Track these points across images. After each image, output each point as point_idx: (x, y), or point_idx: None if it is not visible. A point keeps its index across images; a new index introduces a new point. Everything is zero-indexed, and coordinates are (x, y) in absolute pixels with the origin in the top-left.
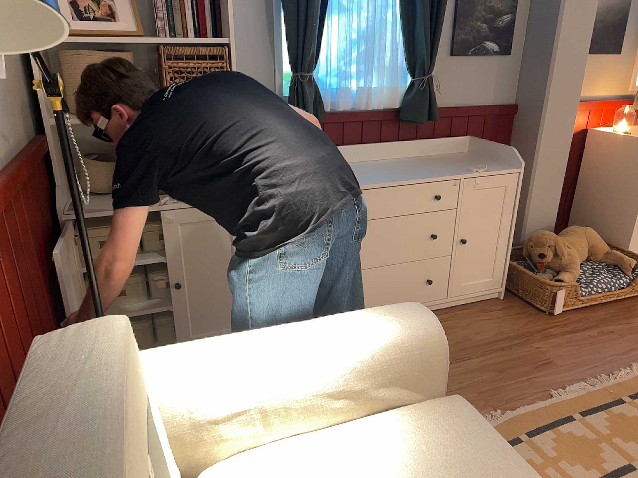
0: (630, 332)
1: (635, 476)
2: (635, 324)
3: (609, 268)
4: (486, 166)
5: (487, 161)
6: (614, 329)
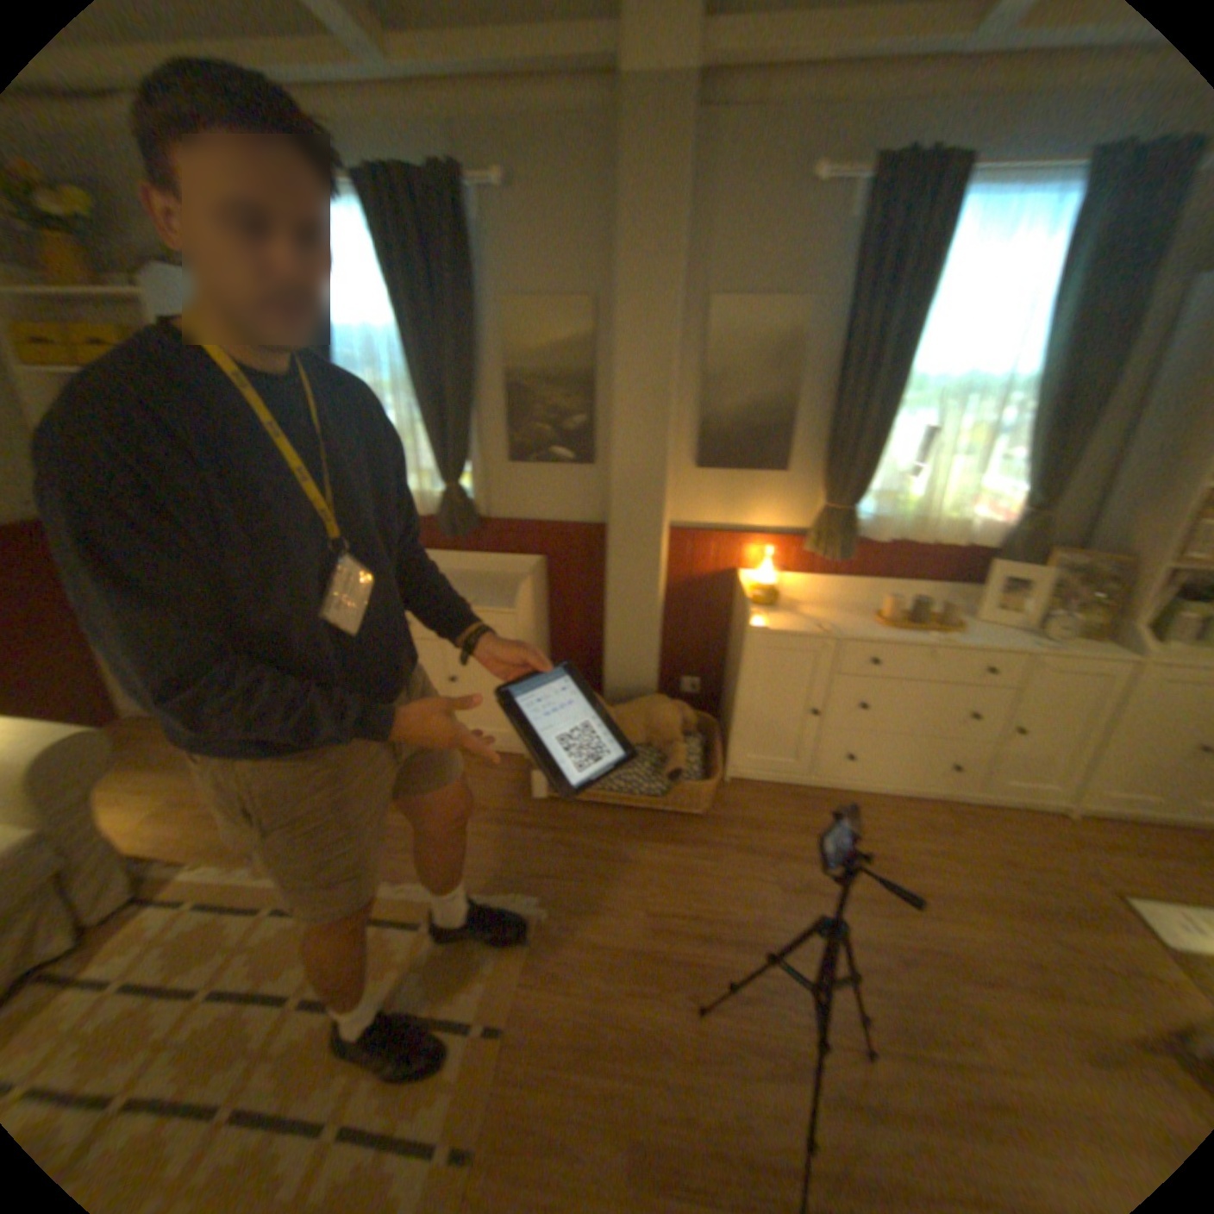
0: (590, 858)
1: (272, 1011)
2: (618, 850)
3: (660, 766)
4: (492, 600)
5: (518, 593)
6: (578, 846)
